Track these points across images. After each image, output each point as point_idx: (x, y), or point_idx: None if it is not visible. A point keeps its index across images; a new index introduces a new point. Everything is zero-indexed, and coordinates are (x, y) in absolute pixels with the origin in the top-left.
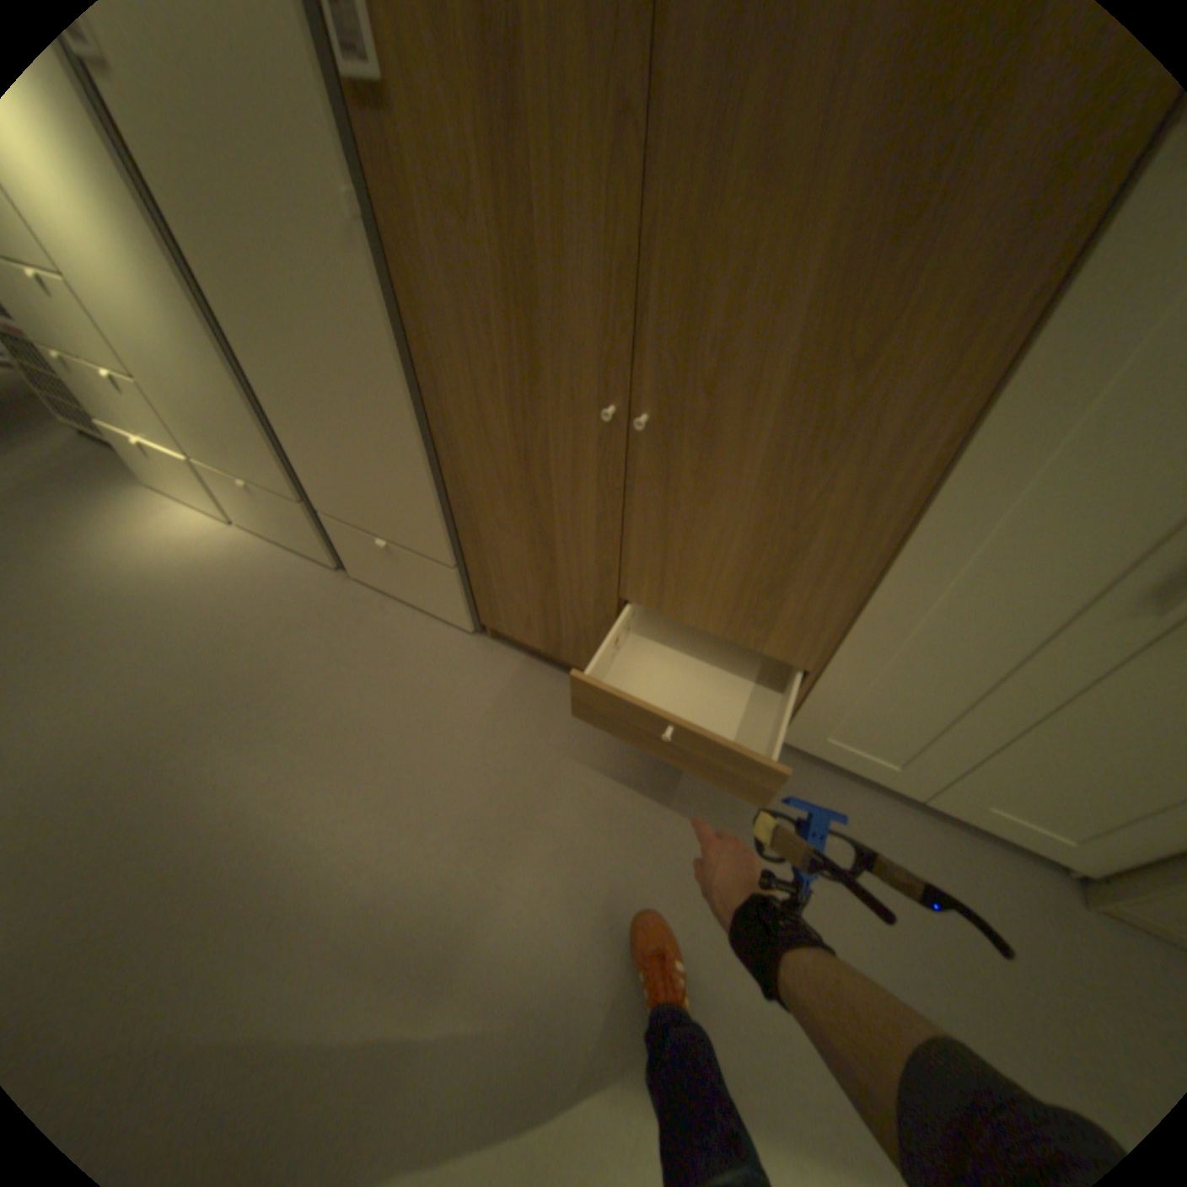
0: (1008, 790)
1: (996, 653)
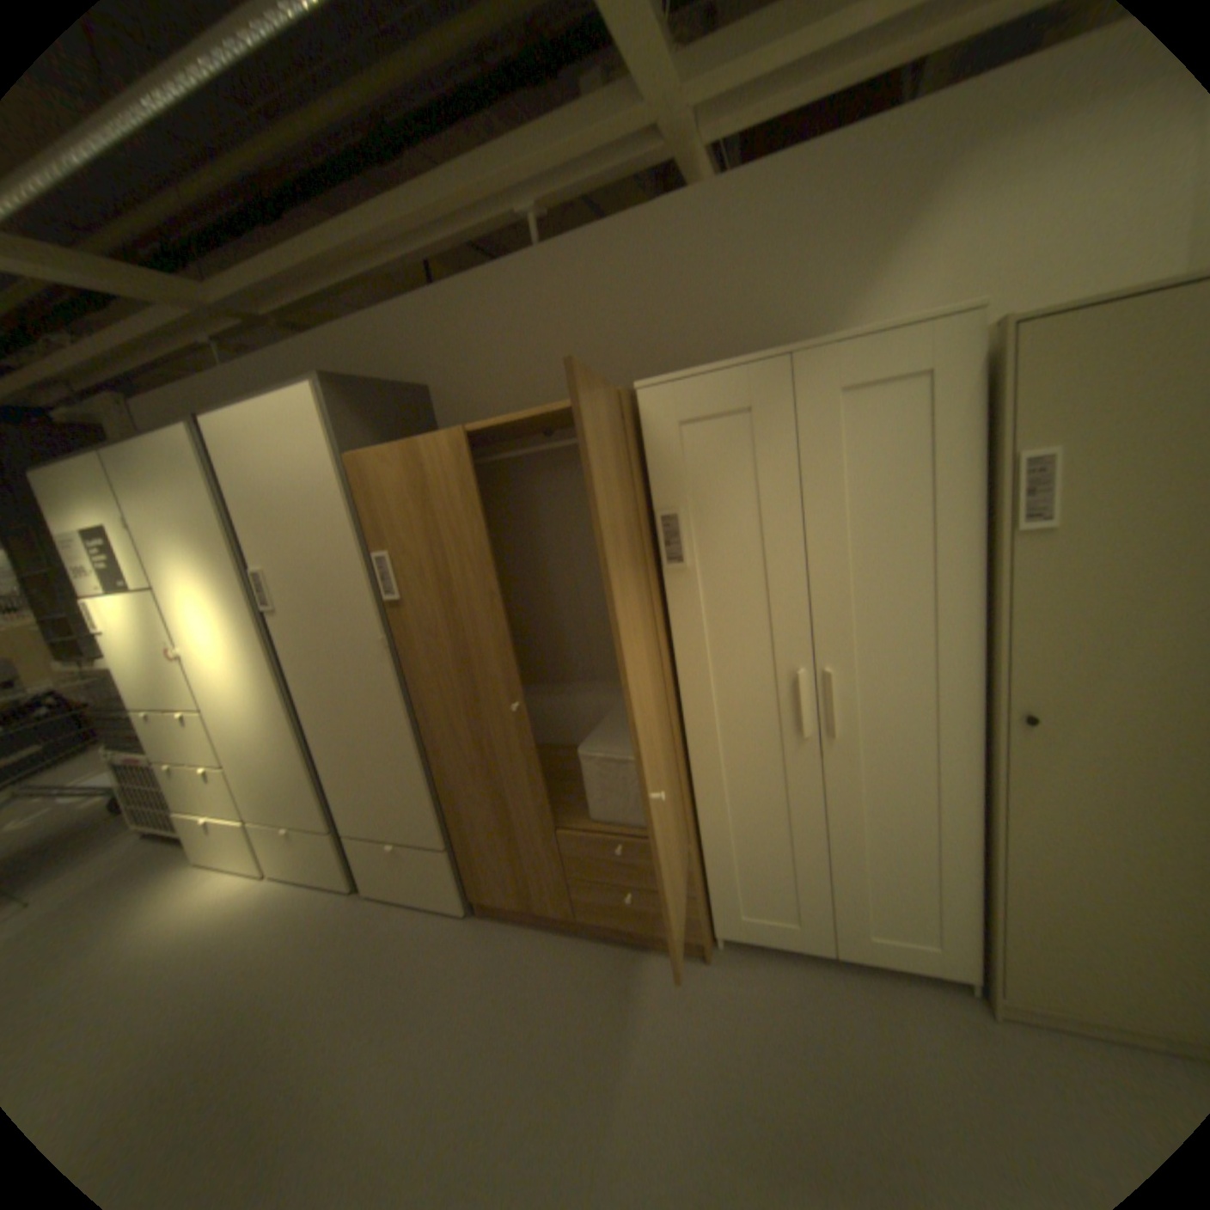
0: (865, 914)
1: (773, 794)
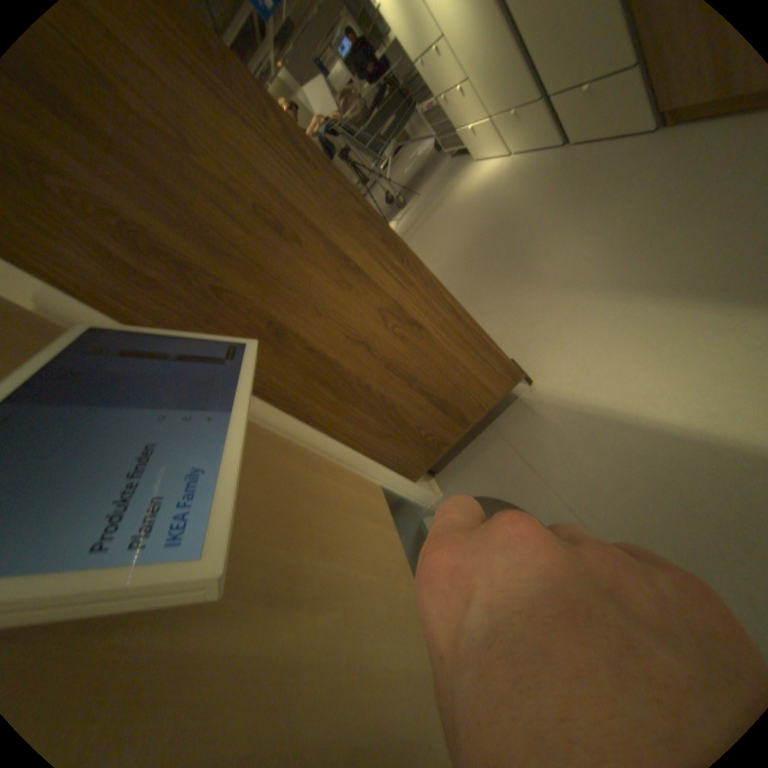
0: None
1: None
